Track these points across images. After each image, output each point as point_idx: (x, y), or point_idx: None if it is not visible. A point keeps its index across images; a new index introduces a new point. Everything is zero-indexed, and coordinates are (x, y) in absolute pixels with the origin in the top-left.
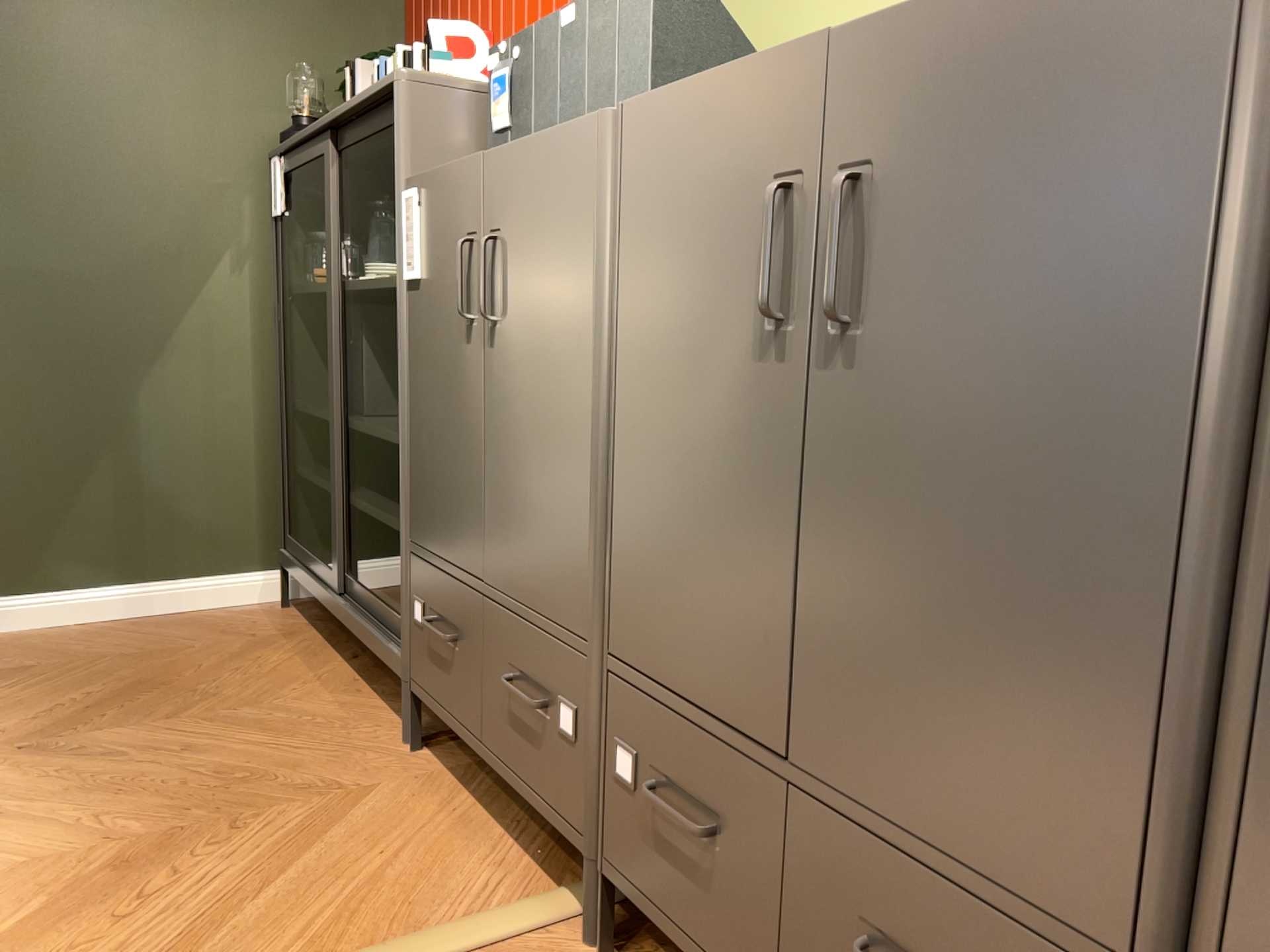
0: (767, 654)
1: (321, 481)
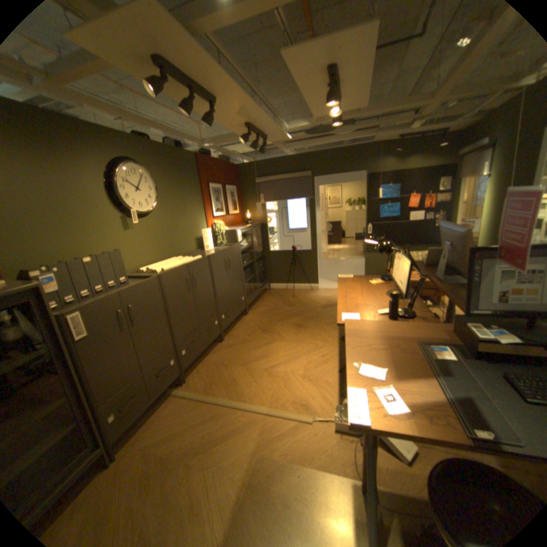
0: (196, 319)
1: None
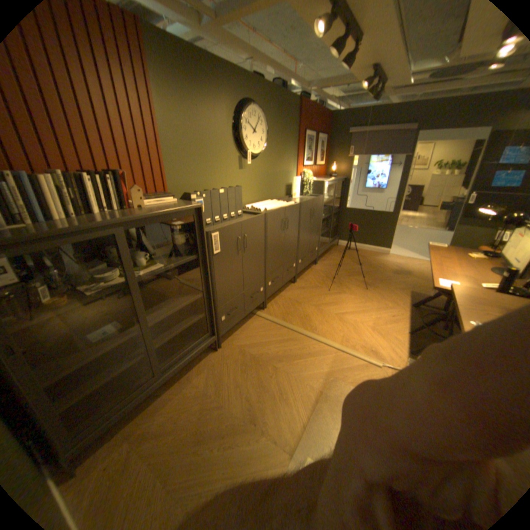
0: (283, 258)
1: (107, 379)
